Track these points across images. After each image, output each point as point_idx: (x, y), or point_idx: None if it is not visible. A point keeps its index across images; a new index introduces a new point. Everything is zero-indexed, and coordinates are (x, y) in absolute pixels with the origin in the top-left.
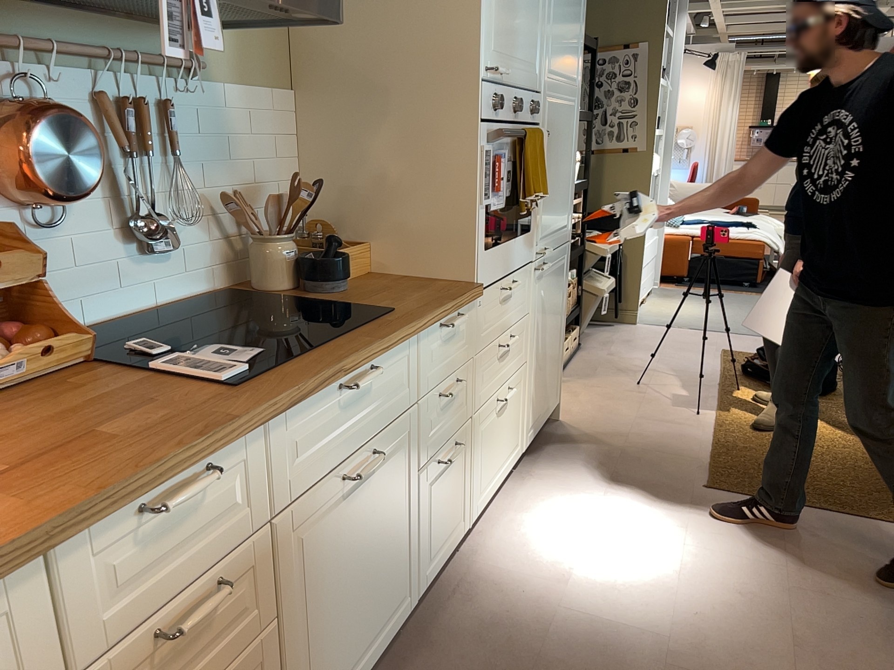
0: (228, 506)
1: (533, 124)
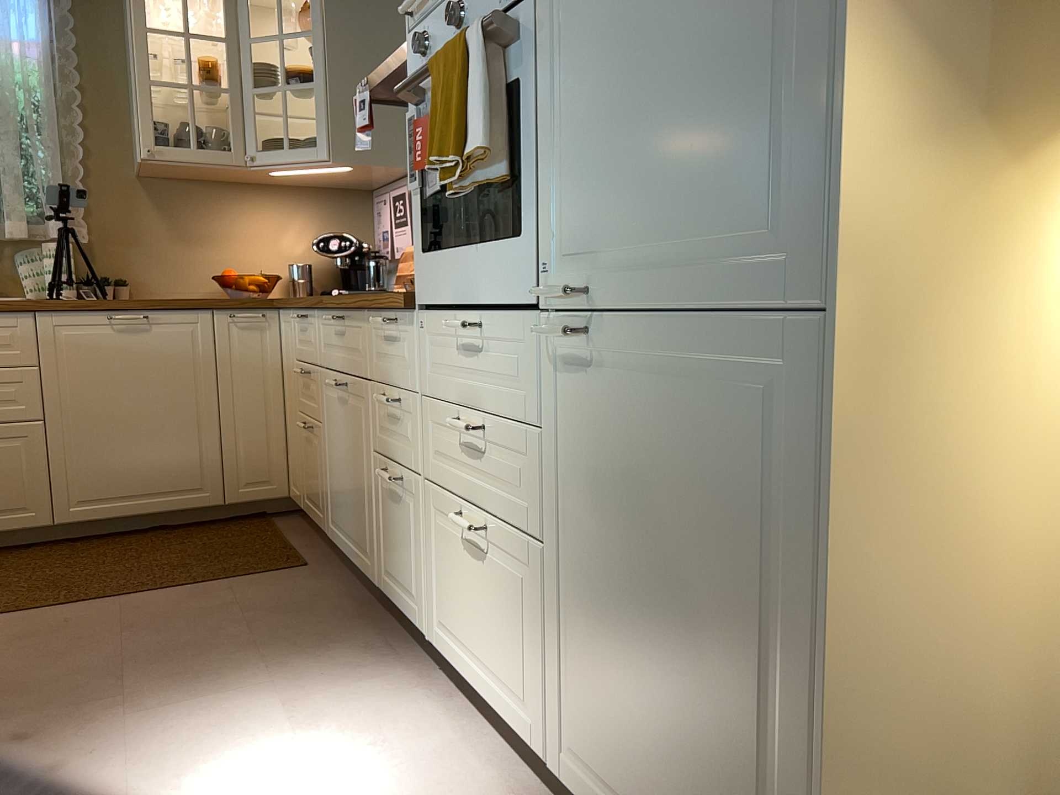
0: (311, 340)
1: (517, 4)
